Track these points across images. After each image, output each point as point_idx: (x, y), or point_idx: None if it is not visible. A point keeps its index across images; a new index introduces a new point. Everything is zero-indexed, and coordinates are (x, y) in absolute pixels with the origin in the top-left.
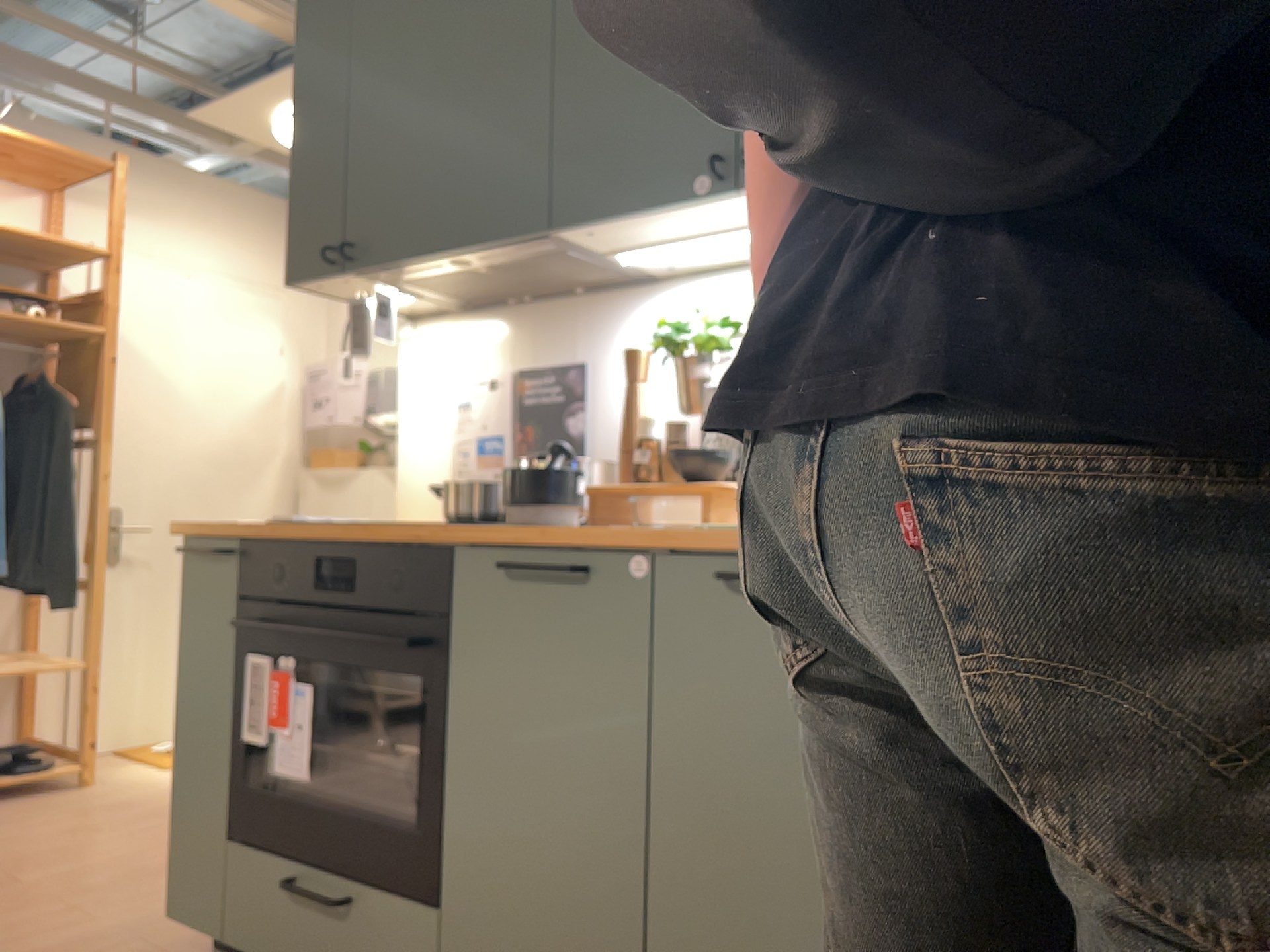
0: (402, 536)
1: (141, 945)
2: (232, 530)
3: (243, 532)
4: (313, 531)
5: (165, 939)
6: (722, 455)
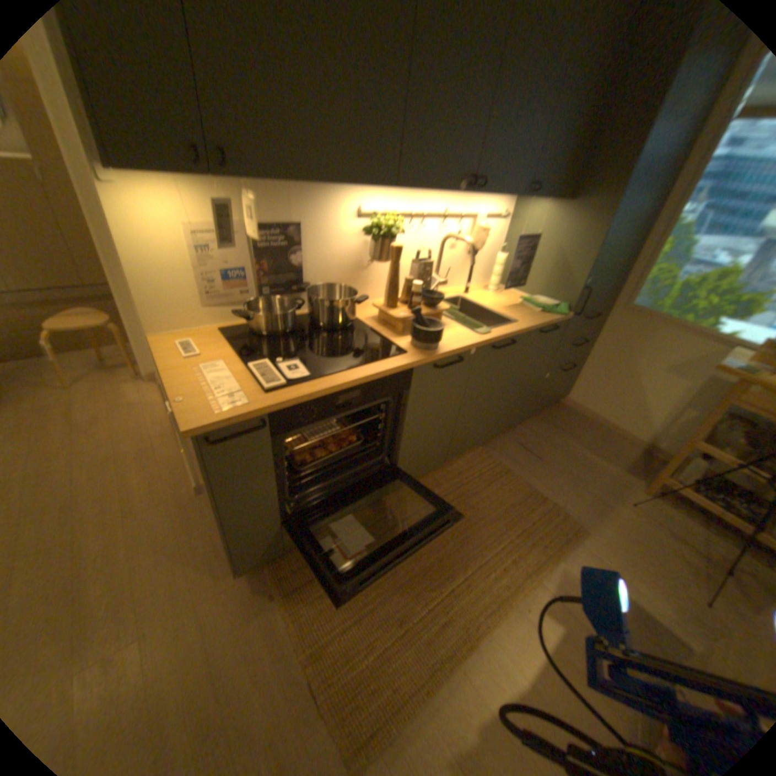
0: (385, 370)
1: (200, 605)
2: (267, 410)
3: (266, 407)
4: (325, 386)
5: (200, 592)
6: (436, 294)
